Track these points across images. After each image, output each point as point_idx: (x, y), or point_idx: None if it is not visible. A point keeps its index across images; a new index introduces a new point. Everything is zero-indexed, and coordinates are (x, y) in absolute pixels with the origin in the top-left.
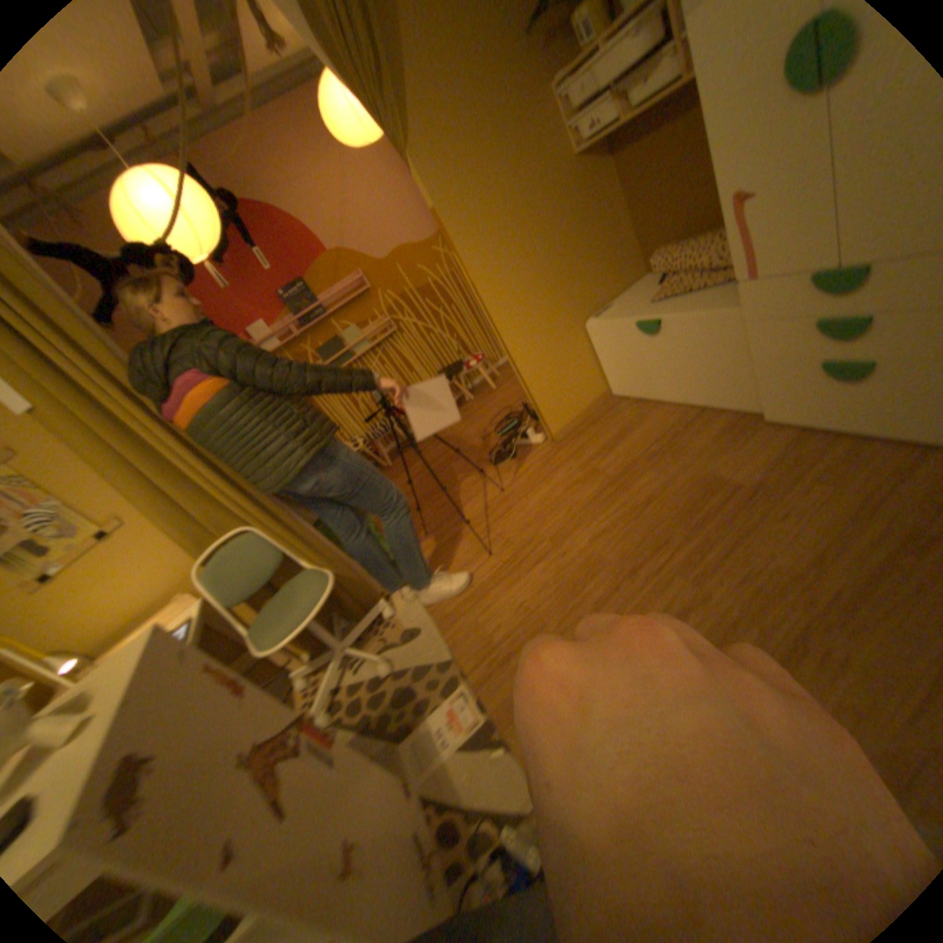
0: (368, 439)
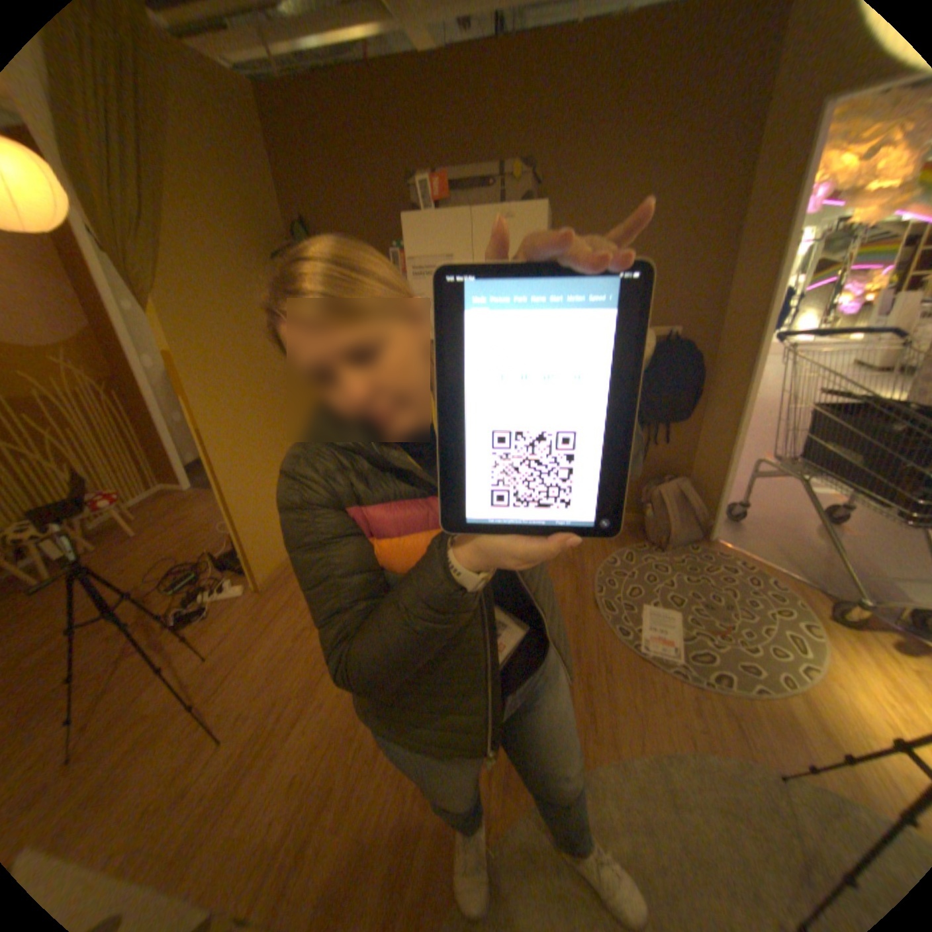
0: None
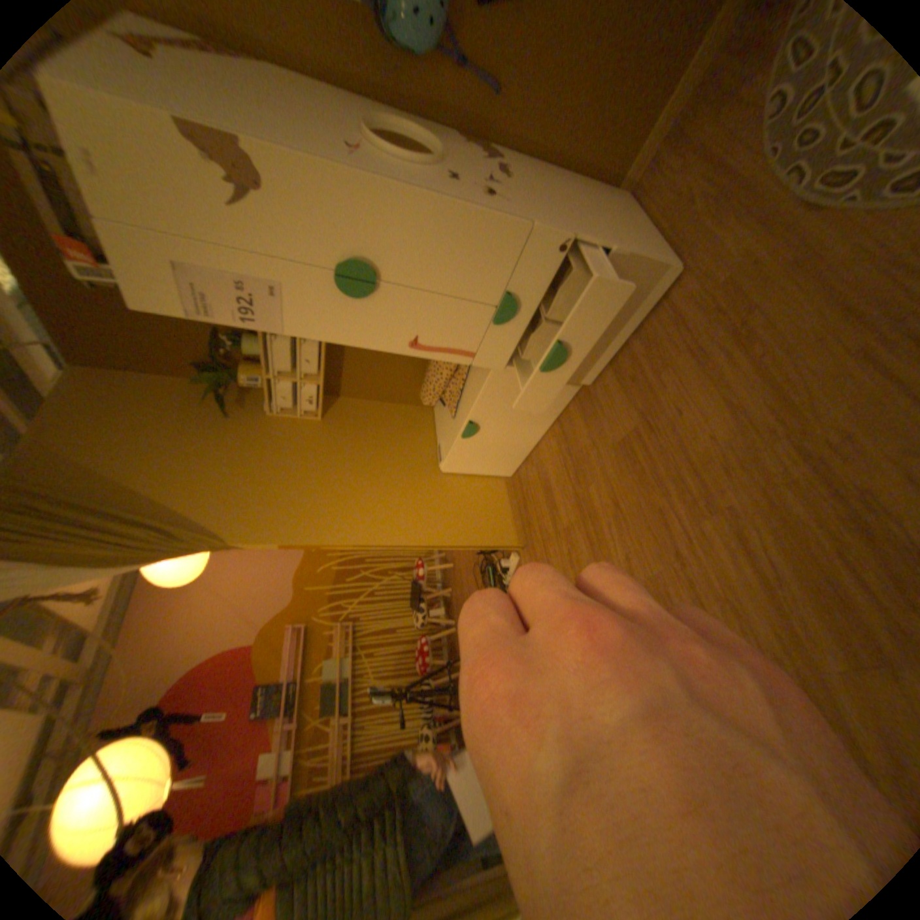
0: (430, 720)
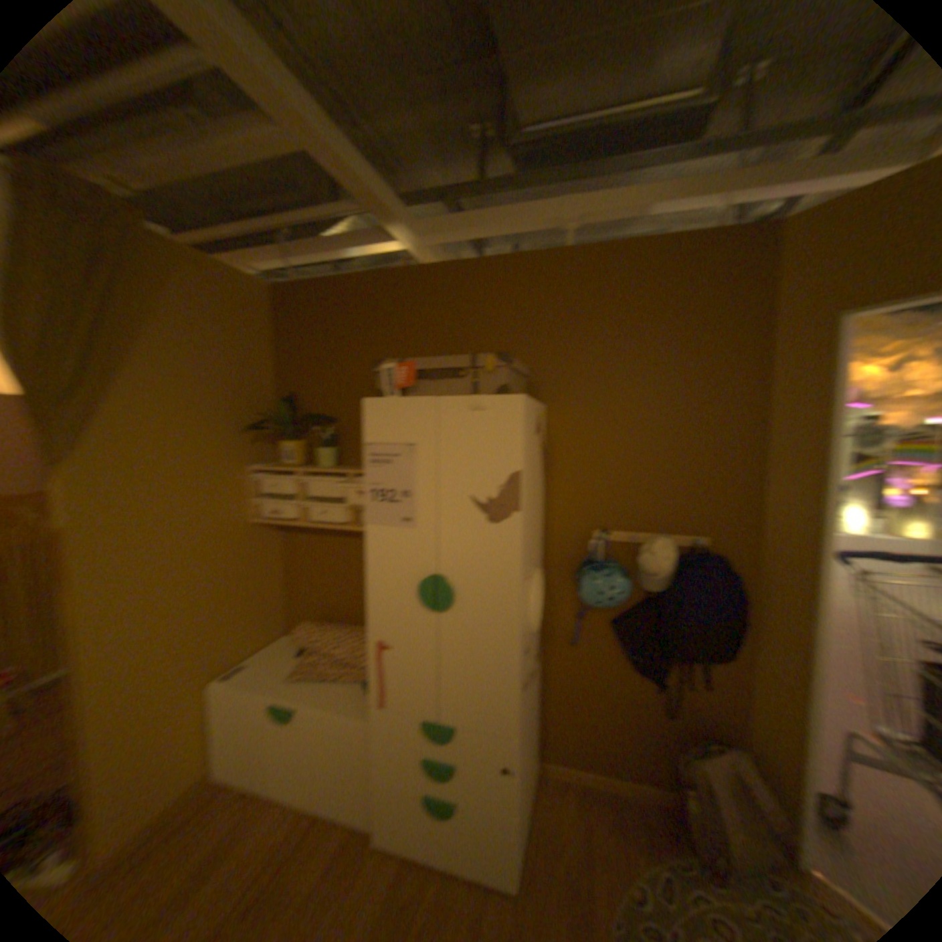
0: None
